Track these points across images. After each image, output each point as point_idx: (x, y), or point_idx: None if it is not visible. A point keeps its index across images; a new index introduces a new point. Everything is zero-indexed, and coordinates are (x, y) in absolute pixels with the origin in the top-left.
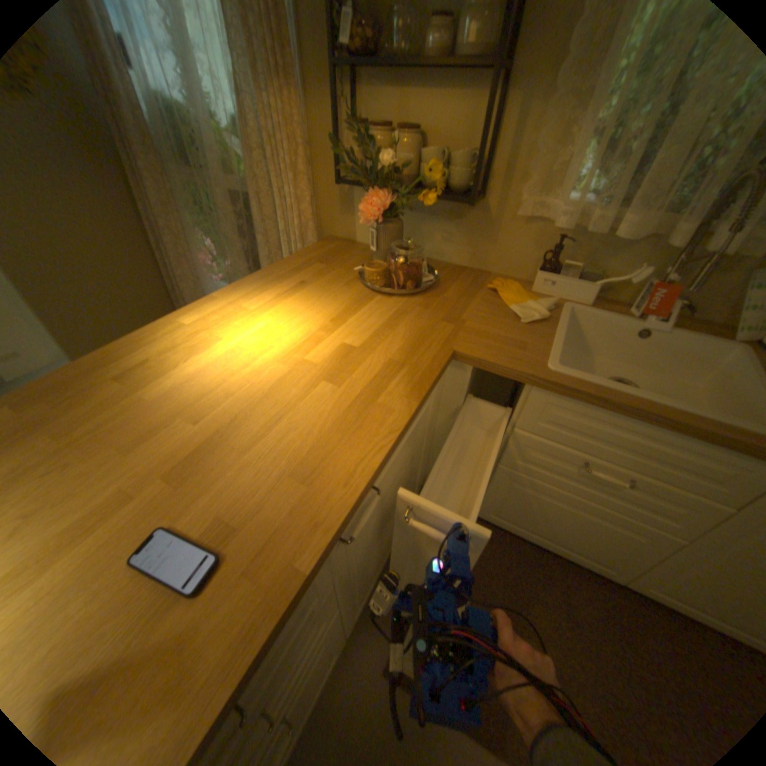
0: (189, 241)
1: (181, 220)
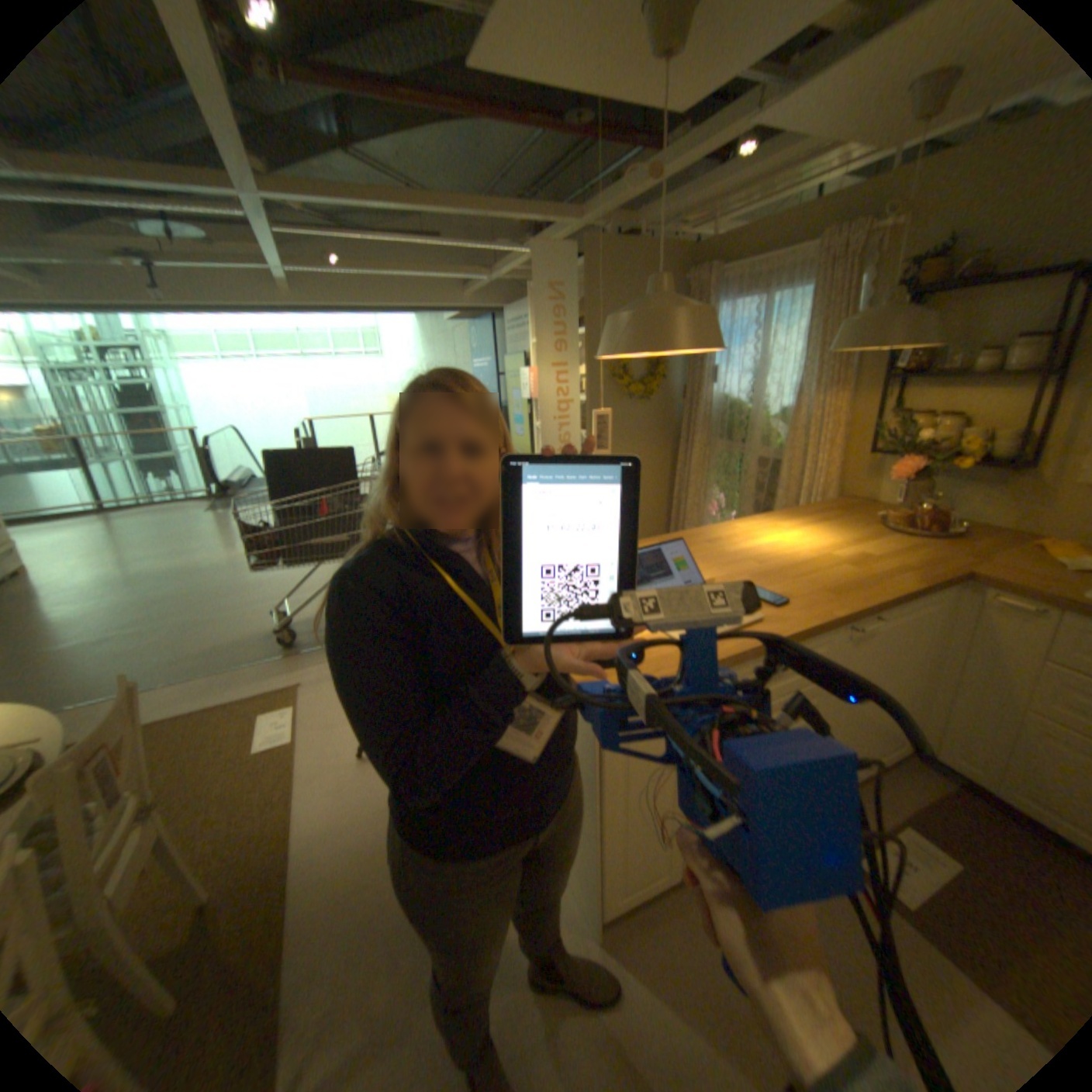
0: (706, 493)
1: (707, 477)
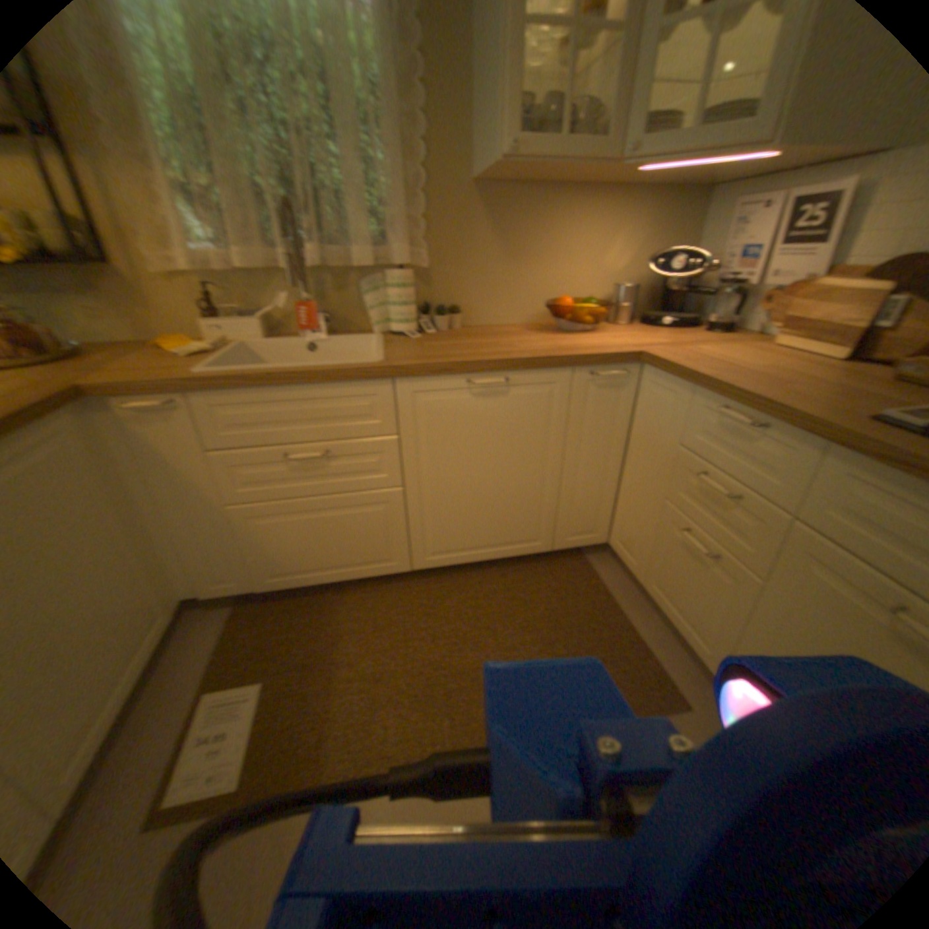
0: None
1: None
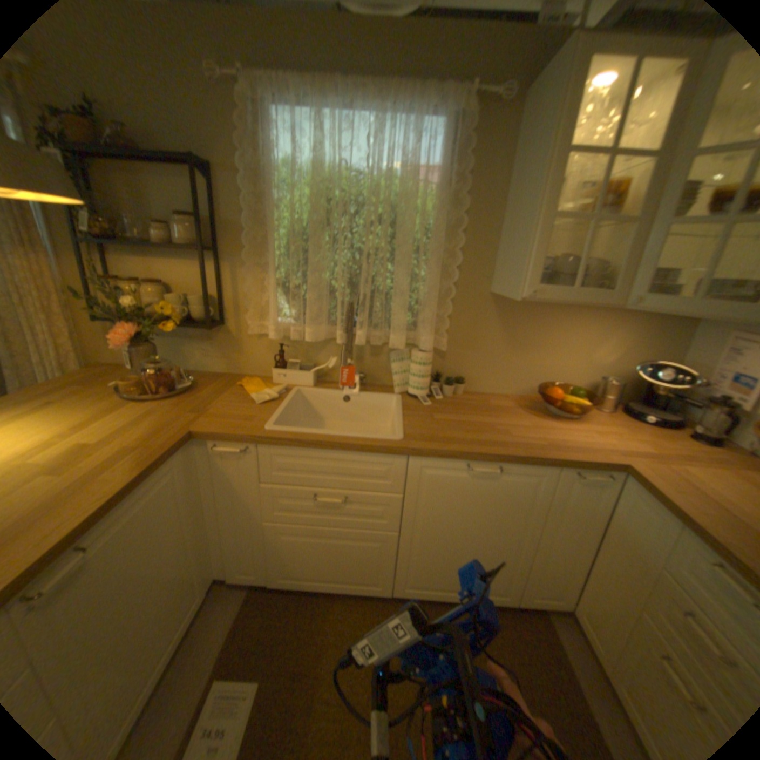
0: None
1: None
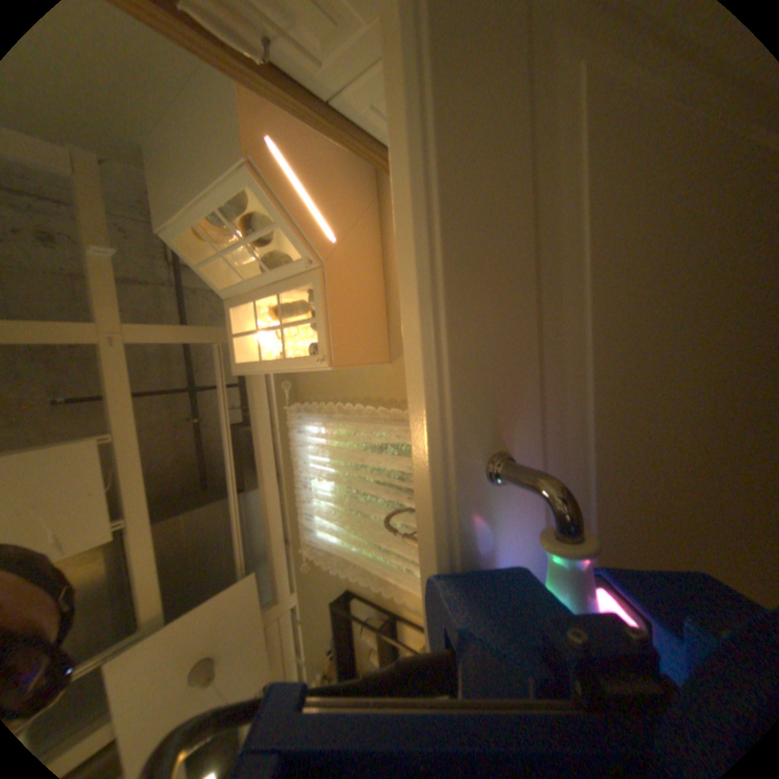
0: None
1: None
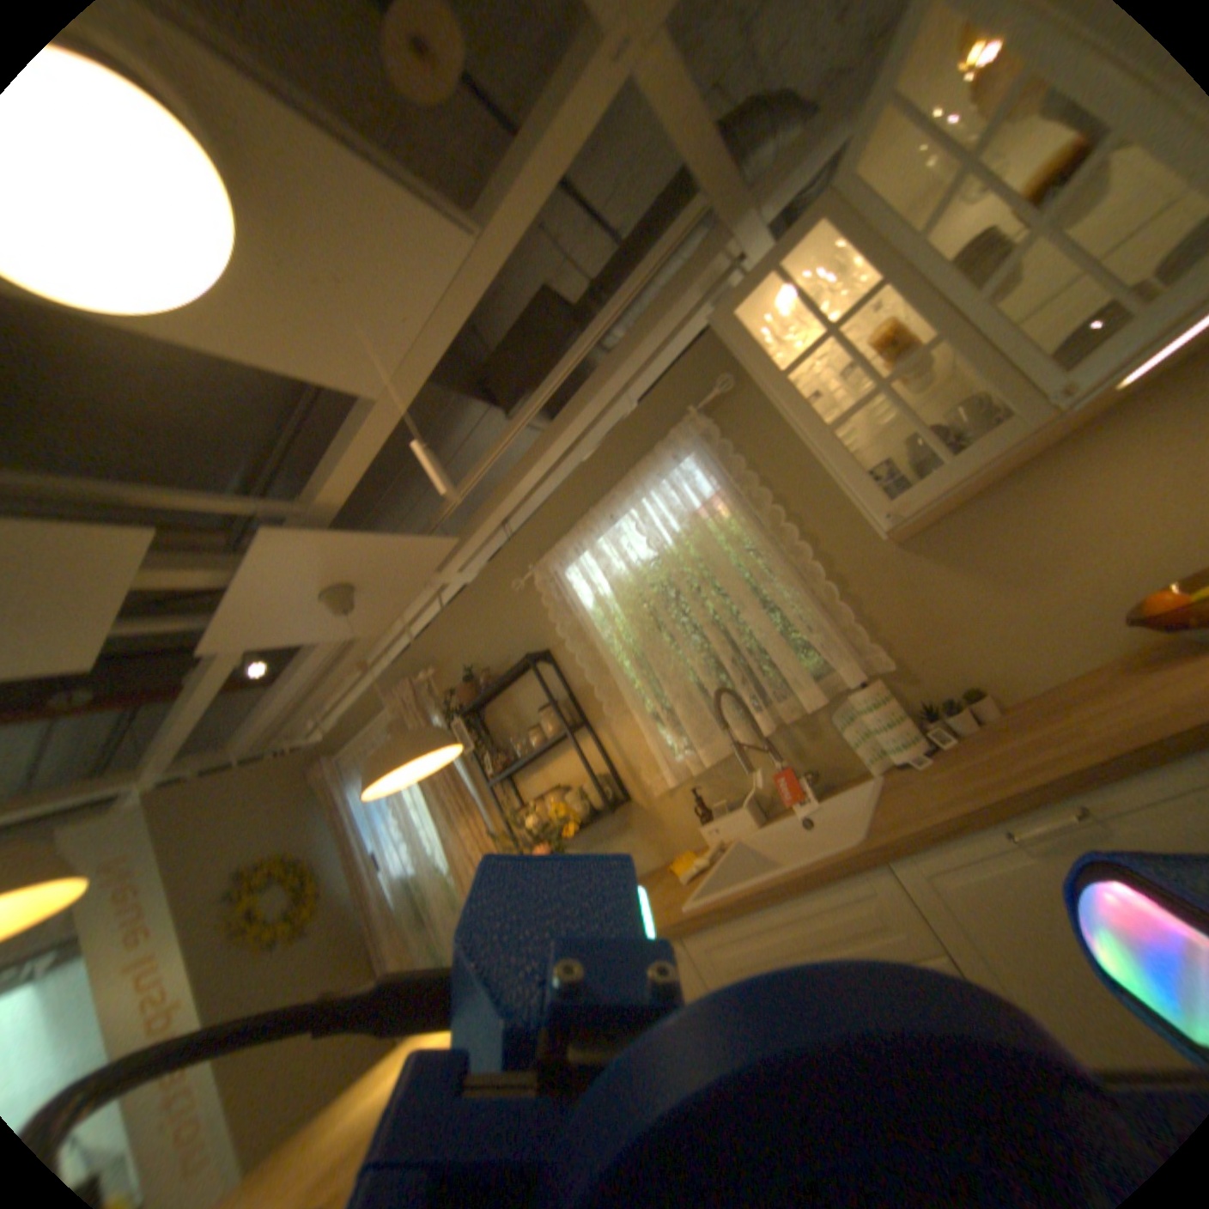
0: None
1: None
